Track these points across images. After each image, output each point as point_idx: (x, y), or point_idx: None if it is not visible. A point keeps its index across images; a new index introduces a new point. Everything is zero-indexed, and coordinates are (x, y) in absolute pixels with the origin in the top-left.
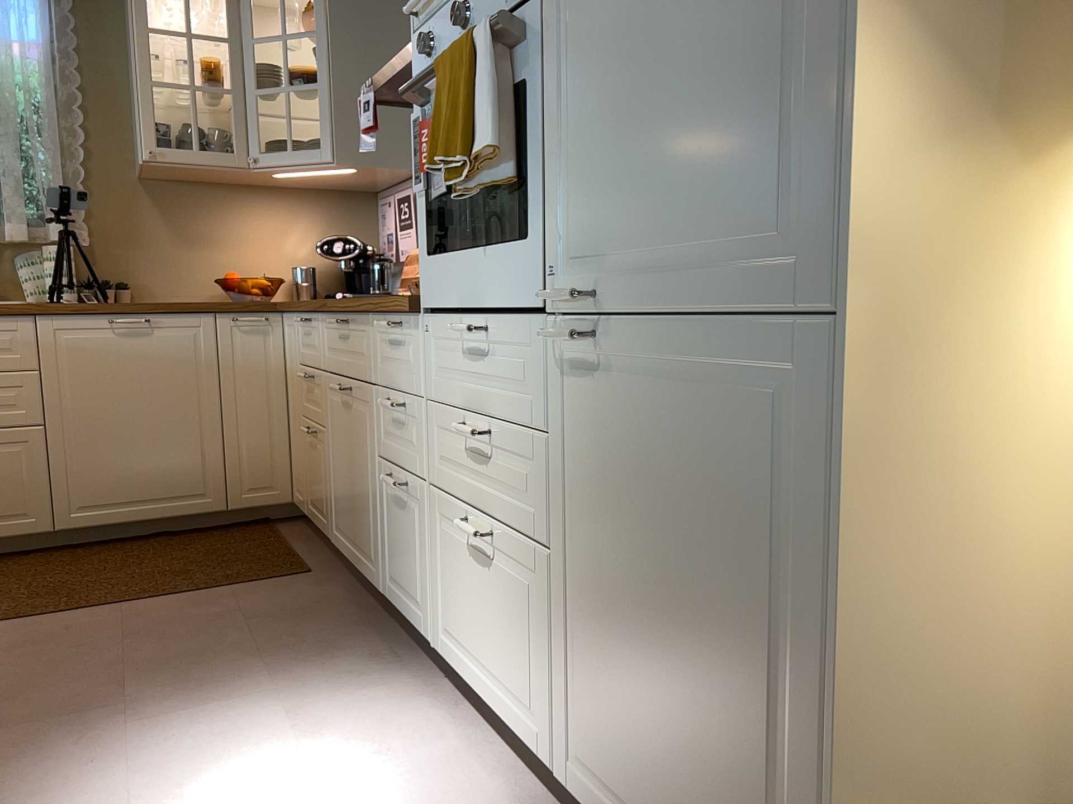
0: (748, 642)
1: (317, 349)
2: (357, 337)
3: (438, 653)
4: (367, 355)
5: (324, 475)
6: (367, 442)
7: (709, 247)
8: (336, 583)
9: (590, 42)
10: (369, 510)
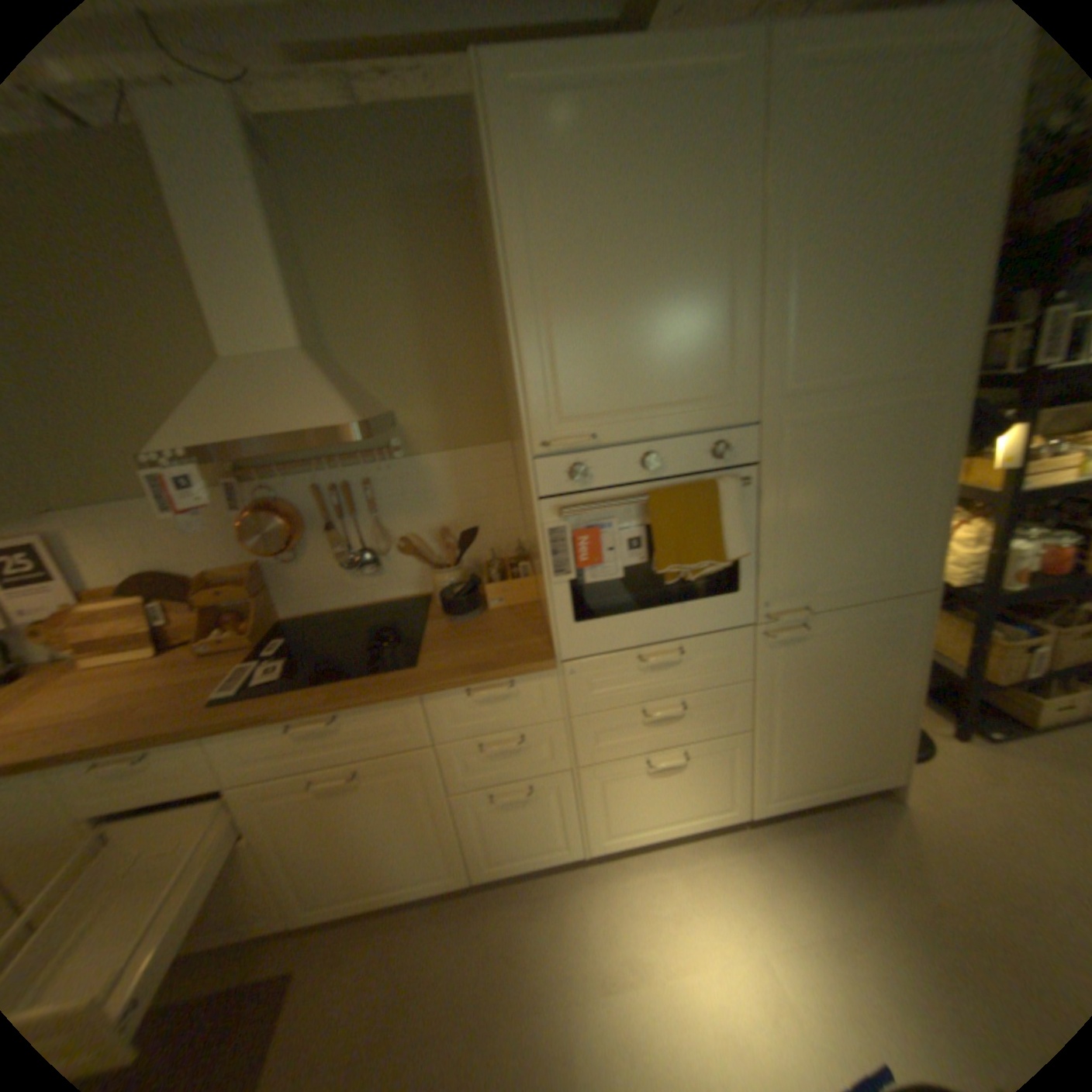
0: (884, 697)
1: (184, 776)
2: (371, 721)
3: (592, 857)
4: (409, 728)
5: (247, 884)
6: (413, 797)
7: (876, 579)
8: (341, 944)
9: (802, 496)
10: (427, 844)
